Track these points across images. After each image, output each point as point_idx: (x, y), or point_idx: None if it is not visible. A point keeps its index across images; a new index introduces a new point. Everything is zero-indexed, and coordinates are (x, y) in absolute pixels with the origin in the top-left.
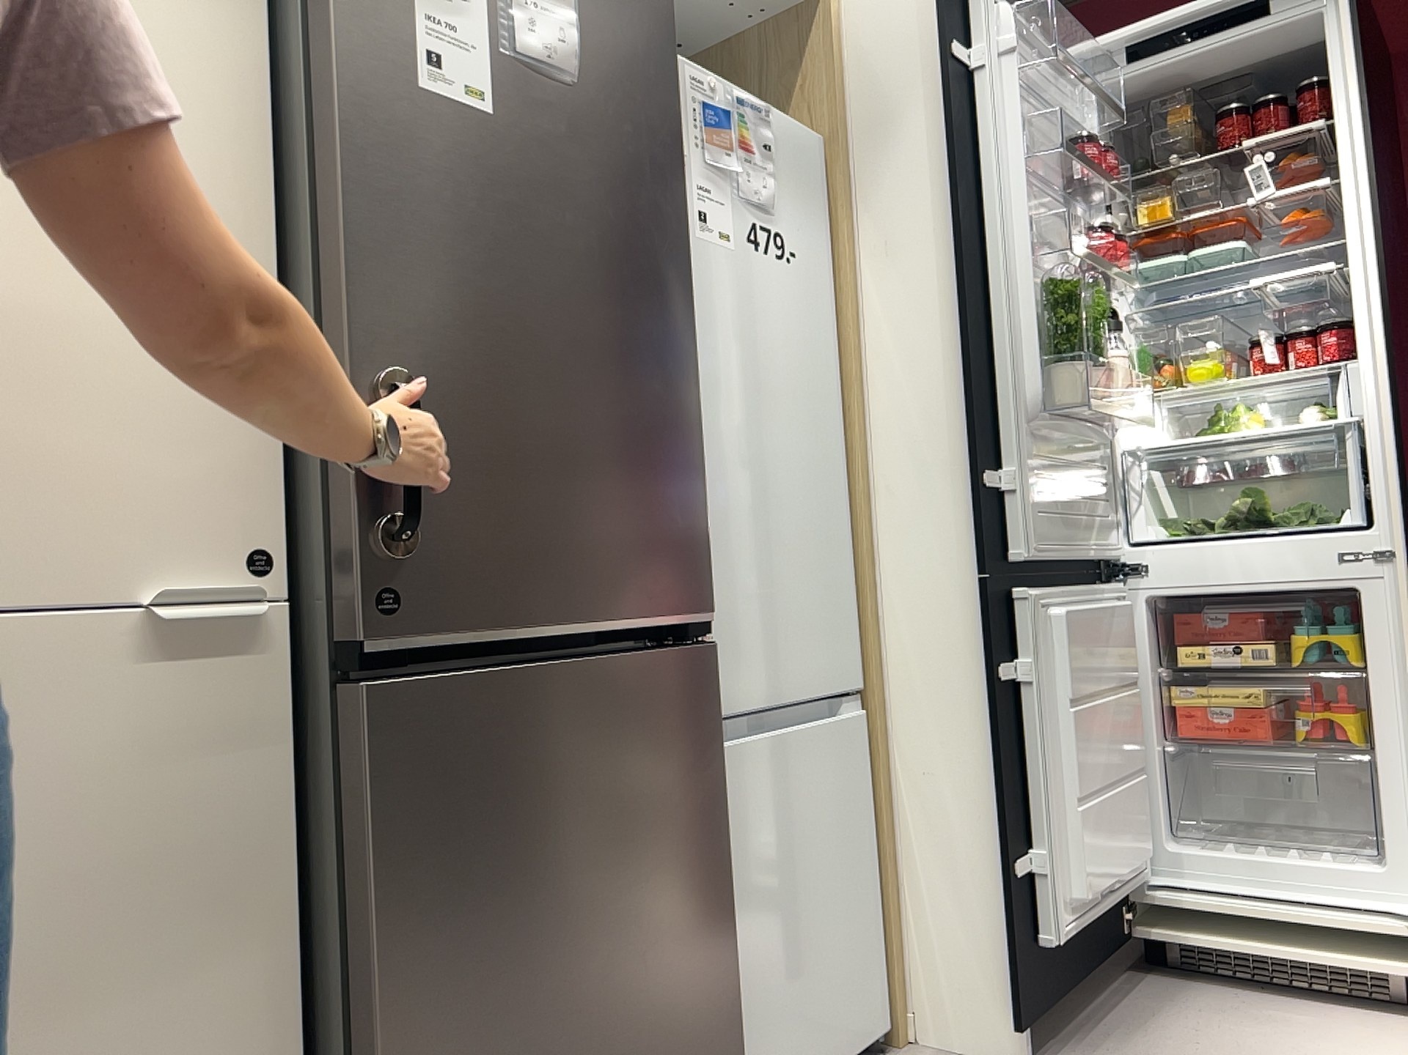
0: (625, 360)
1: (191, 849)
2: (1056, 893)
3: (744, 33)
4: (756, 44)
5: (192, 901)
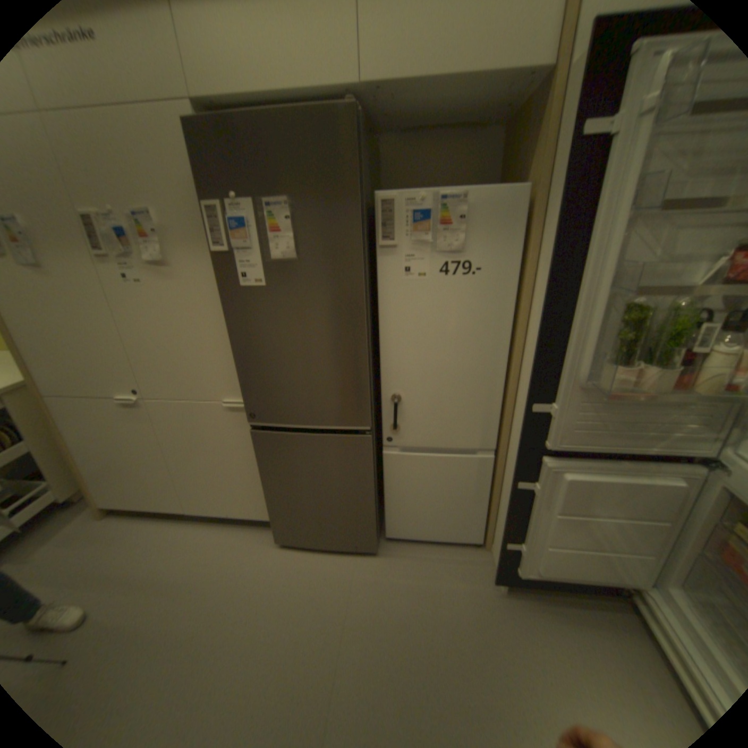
0: (327, 353)
1: (241, 442)
2: (525, 564)
3: (534, 93)
4: (536, 102)
5: (243, 449)
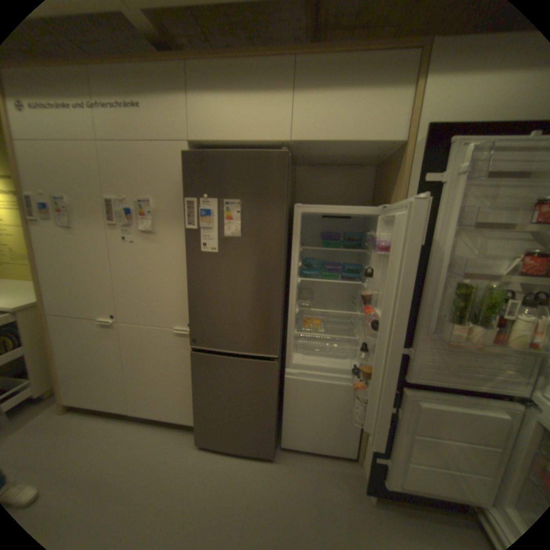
0: (253, 299)
1: (181, 360)
2: (391, 477)
3: (394, 152)
4: (395, 157)
5: (181, 366)
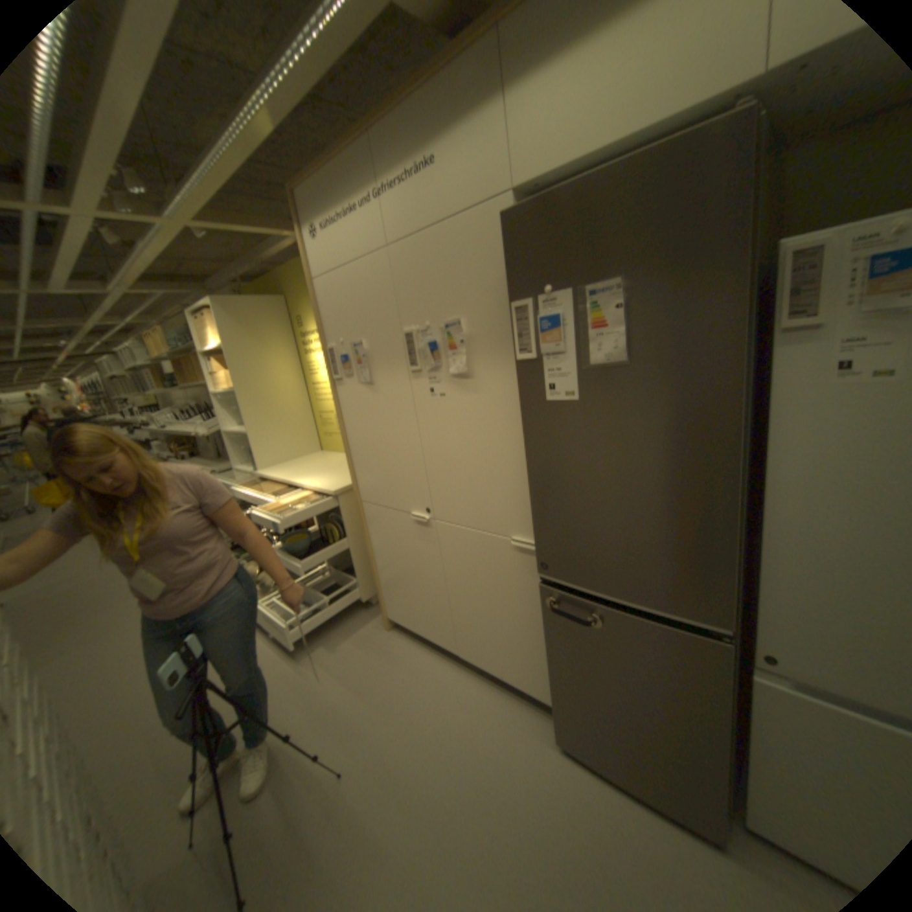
0: (662, 499)
1: (527, 593)
2: None
3: None
4: None
5: (528, 603)
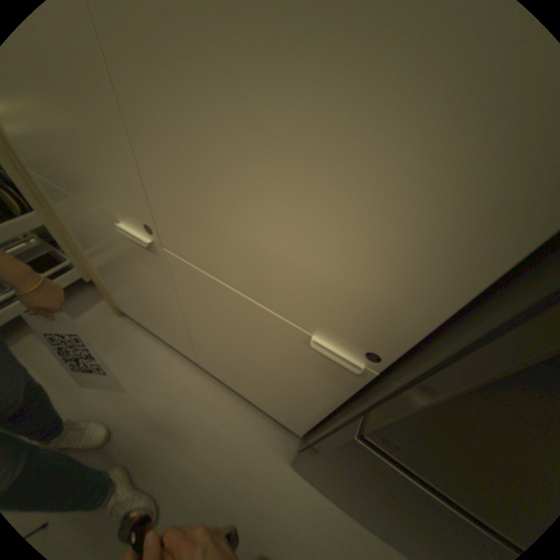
0: None
1: (308, 382)
2: None
3: None
4: None
5: (304, 388)
